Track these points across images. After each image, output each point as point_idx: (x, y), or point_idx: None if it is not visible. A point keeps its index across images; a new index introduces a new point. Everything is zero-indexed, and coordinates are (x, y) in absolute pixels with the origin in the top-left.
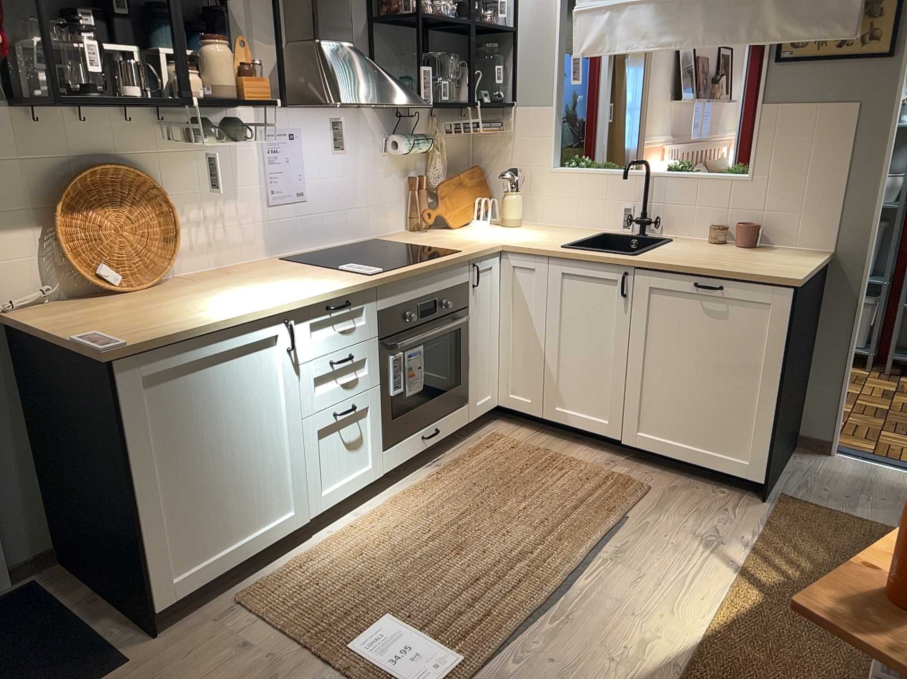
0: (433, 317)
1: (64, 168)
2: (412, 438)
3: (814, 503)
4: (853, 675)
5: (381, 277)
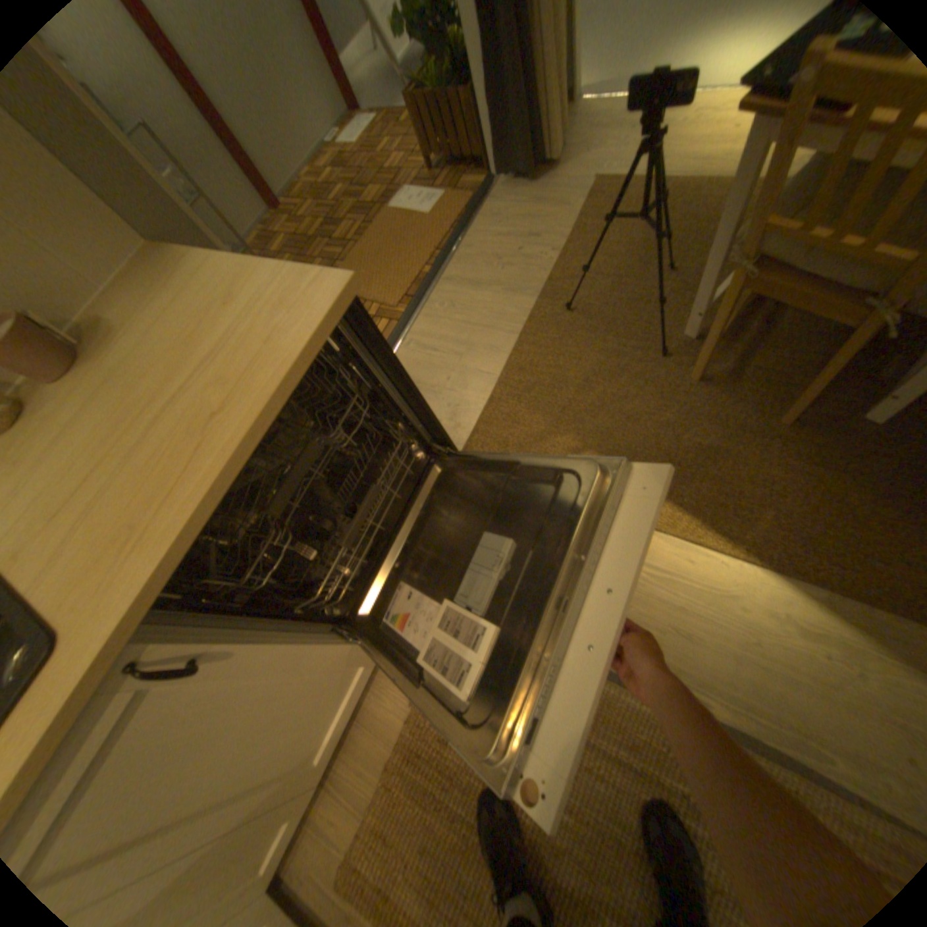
0: None
1: None
2: None
3: (470, 438)
4: (753, 447)
5: None
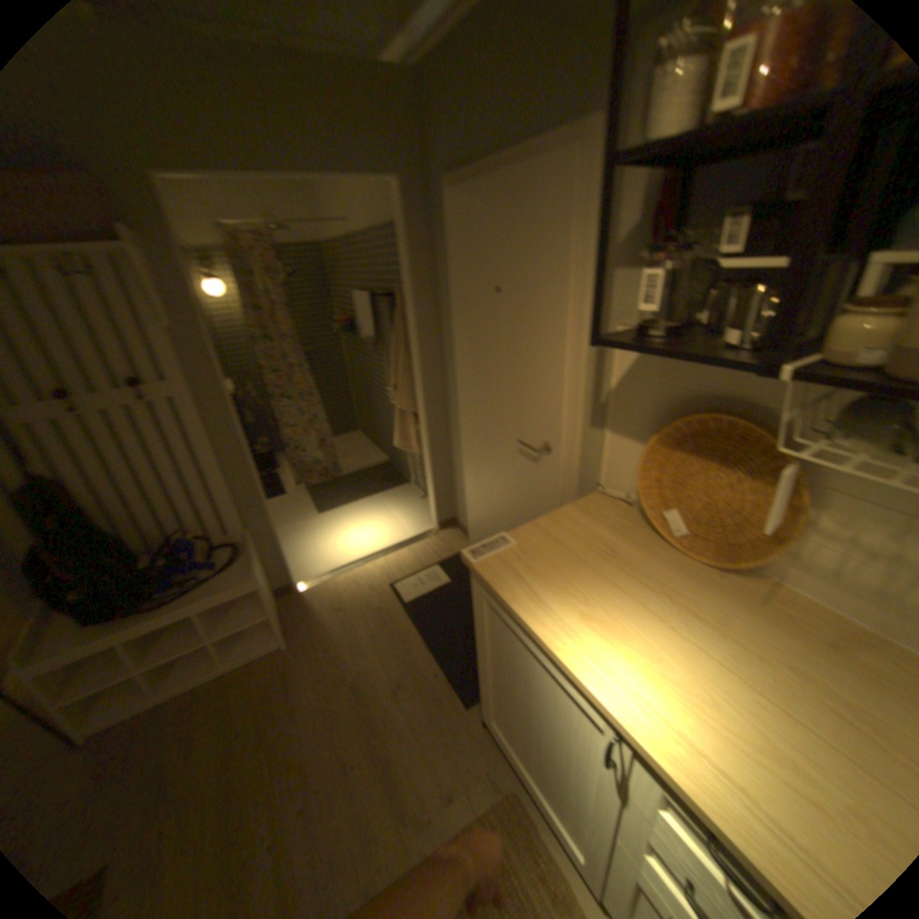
0: None
1: (695, 399)
2: None
3: None
4: None
5: None
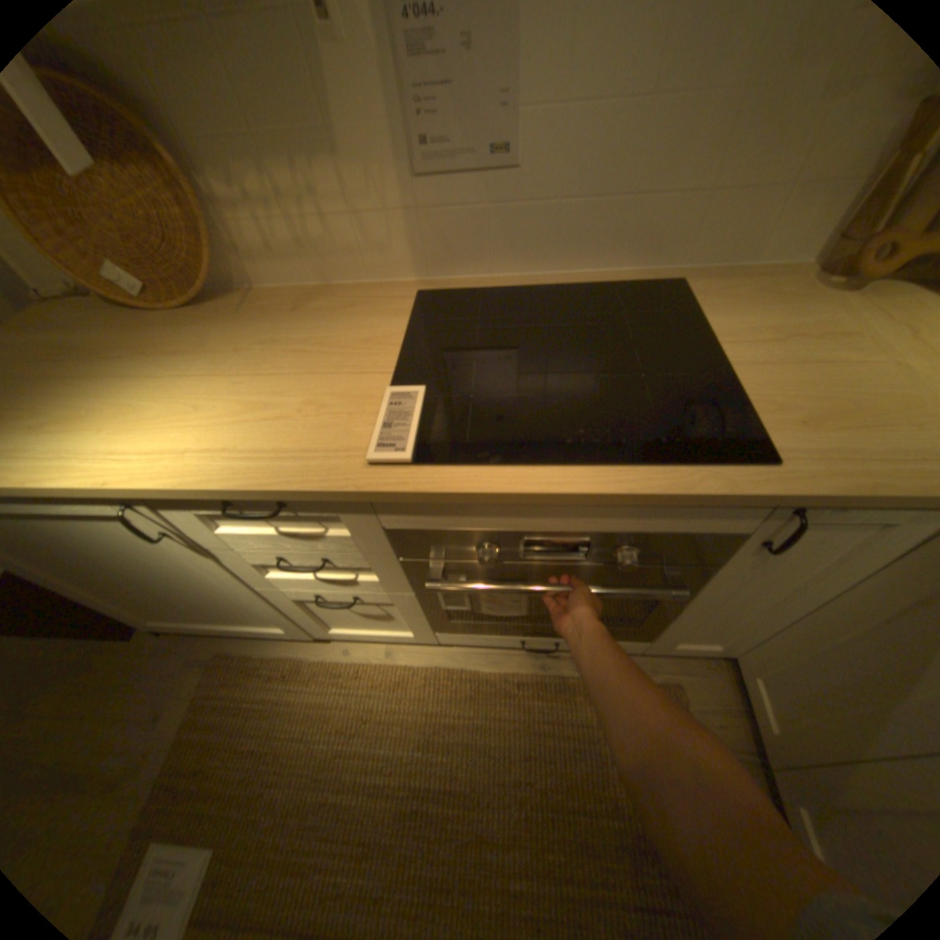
0: (579, 556)
1: None
2: (498, 636)
3: None
4: None
5: (370, 490)
